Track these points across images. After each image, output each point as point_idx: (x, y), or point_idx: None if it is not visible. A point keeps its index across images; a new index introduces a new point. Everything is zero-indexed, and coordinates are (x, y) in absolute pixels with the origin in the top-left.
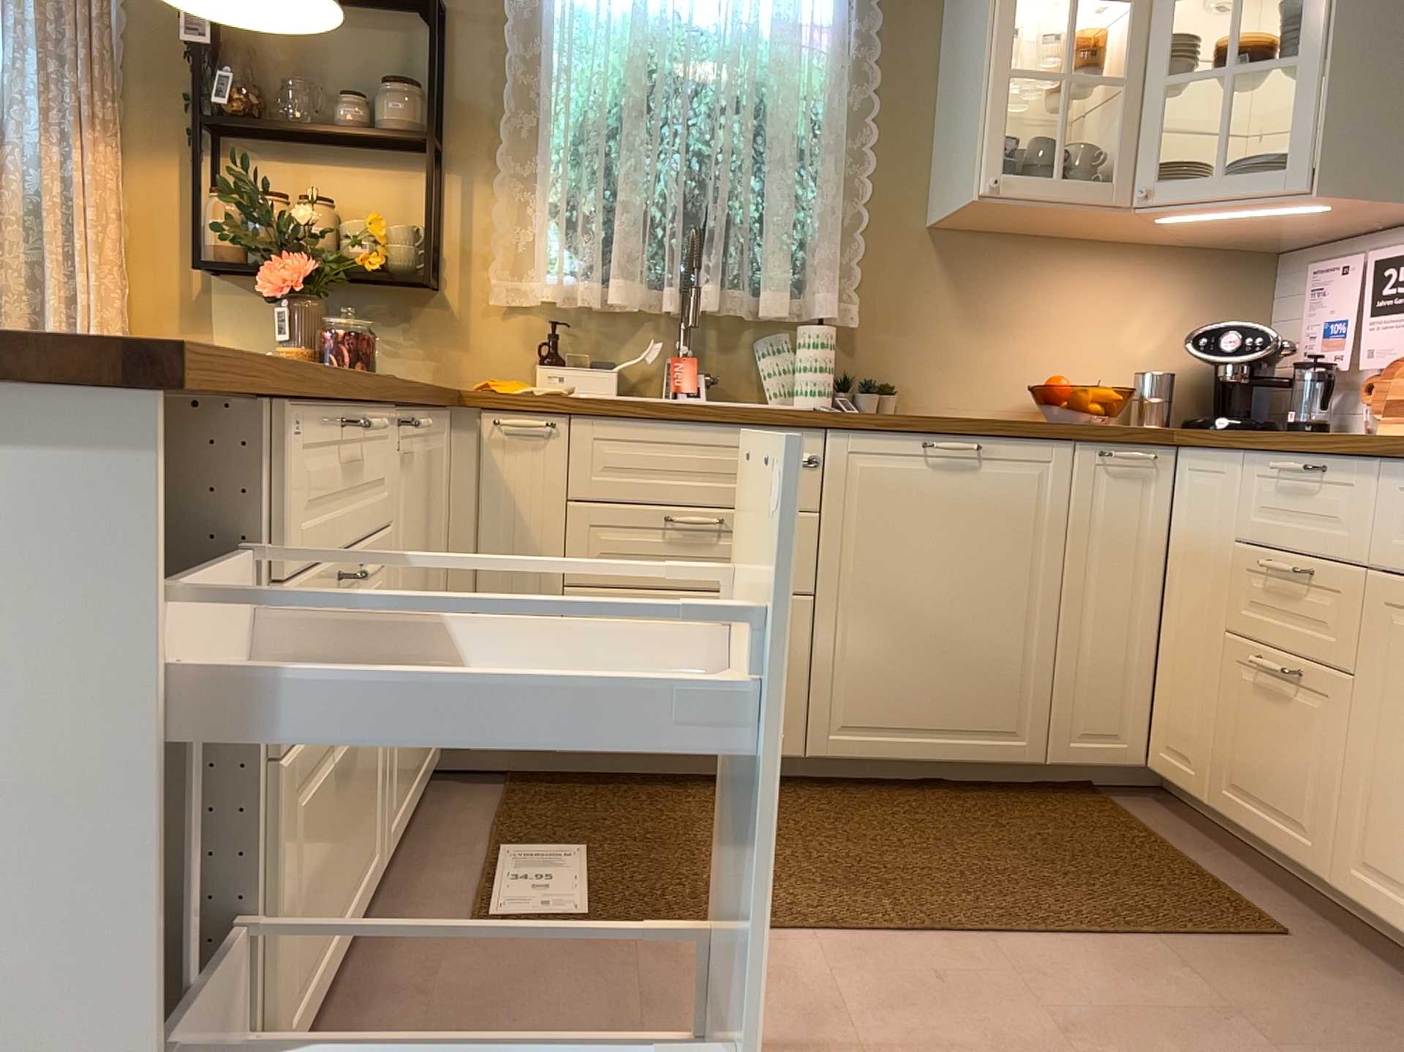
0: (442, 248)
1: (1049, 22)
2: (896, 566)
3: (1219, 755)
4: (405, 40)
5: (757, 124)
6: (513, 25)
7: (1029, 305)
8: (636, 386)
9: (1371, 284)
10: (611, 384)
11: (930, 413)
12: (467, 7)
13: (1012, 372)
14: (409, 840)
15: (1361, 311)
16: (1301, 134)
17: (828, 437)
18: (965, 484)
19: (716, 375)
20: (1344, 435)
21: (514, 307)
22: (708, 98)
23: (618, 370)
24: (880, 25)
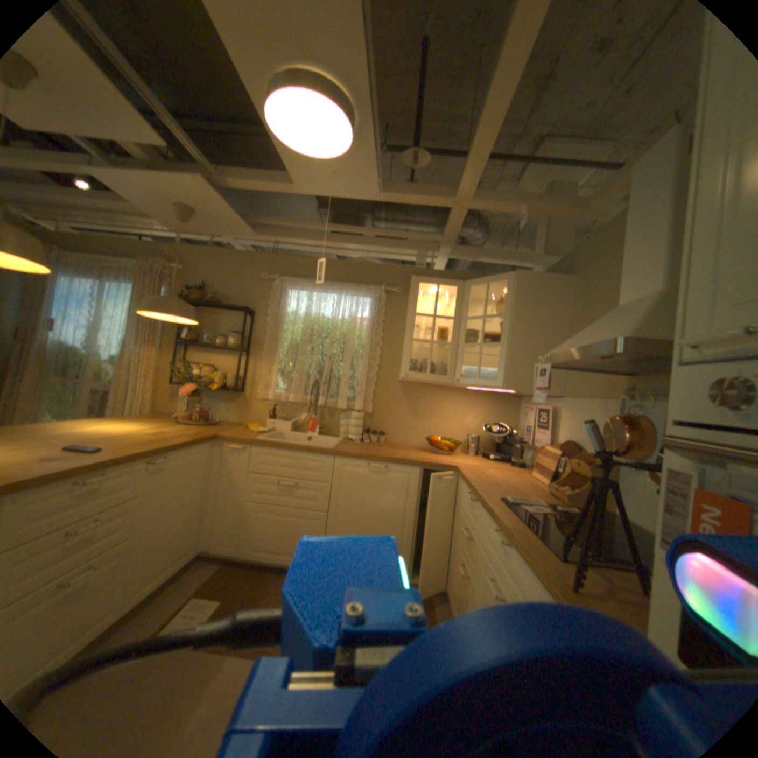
0: (245, 381)
1: (434, 322)
2: (355, 505)
3: (455, 598)
4: (241, 319)
5: (343, 348)
6: (271, 317)
7: (431, 409)
8: (300, 427)
9: (537, 417)
10: (289, 427)
11: (397, 443)
12: (260, 310)
13: (425, 431)
14: (167, 592)
15: (538, 424)
16: (500, 369)
17: (334, 459)
18: (380, 479)
19: (326, 425)
20: (482, 490)
21: (264, 400)
22: (328, 339)
23: (293, 422)
24: (385, 319)
